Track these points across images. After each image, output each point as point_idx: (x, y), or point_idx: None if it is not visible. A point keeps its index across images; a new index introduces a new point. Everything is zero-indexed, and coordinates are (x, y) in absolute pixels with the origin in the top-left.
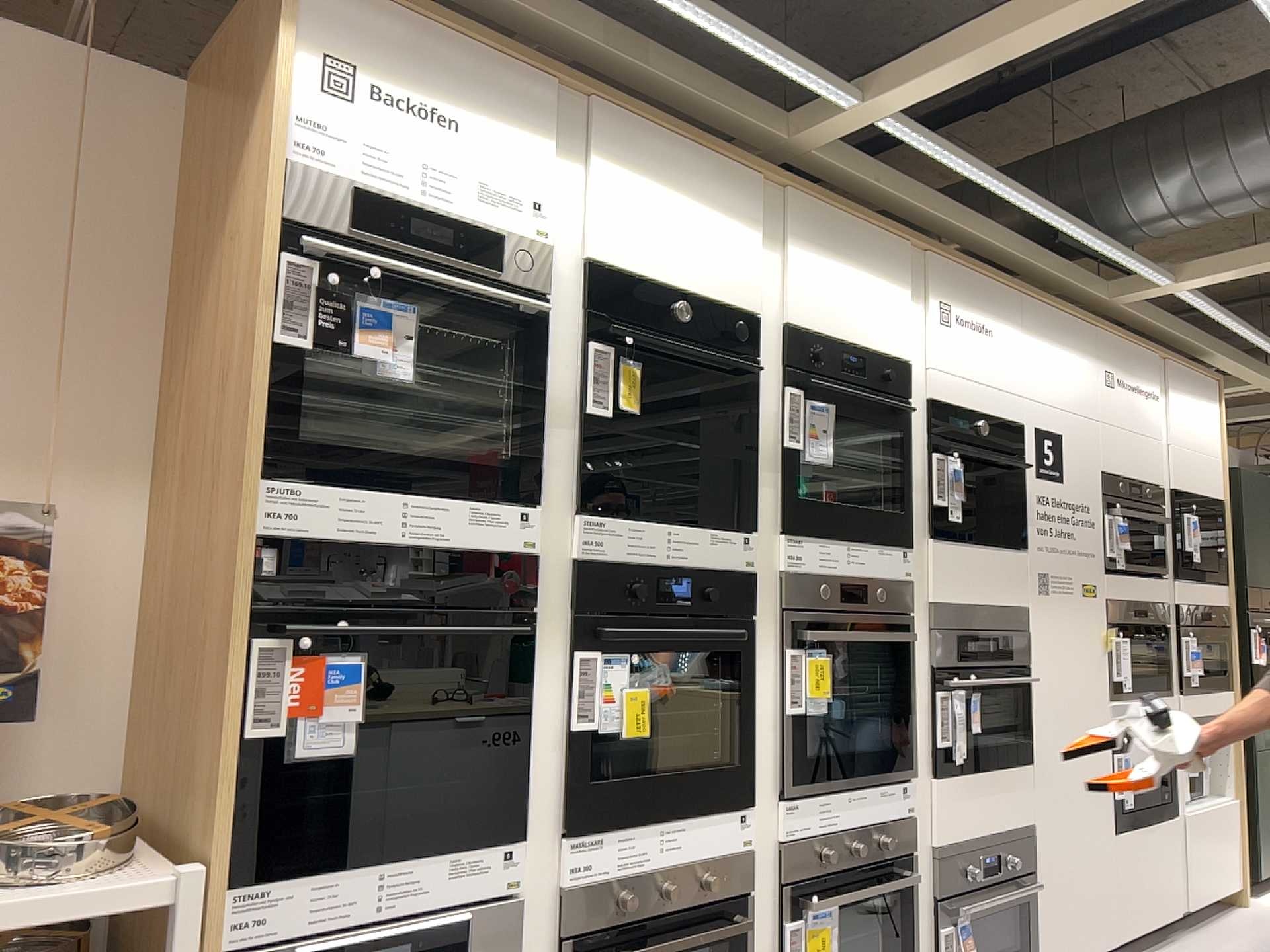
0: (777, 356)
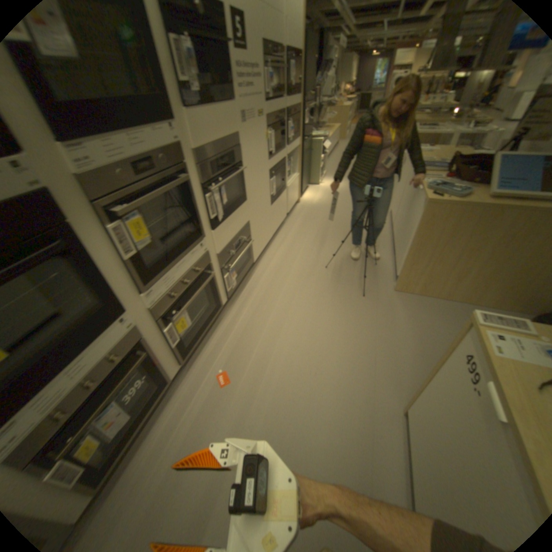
0: None
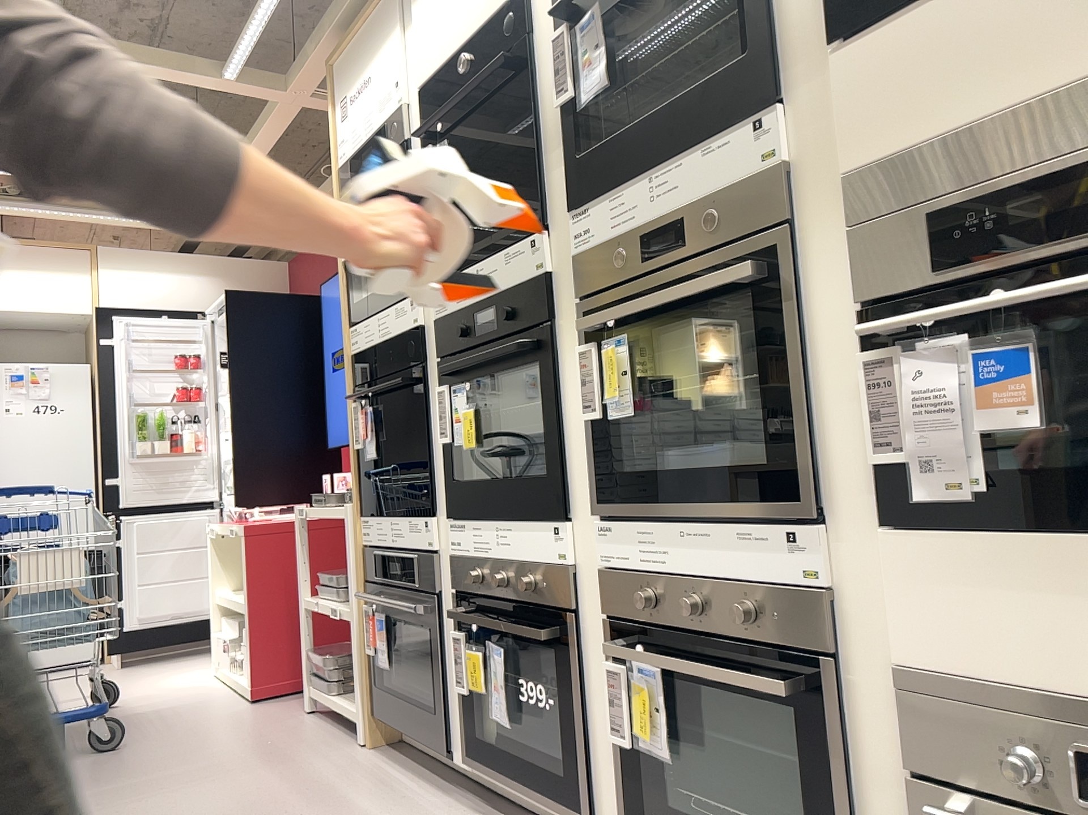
0: None
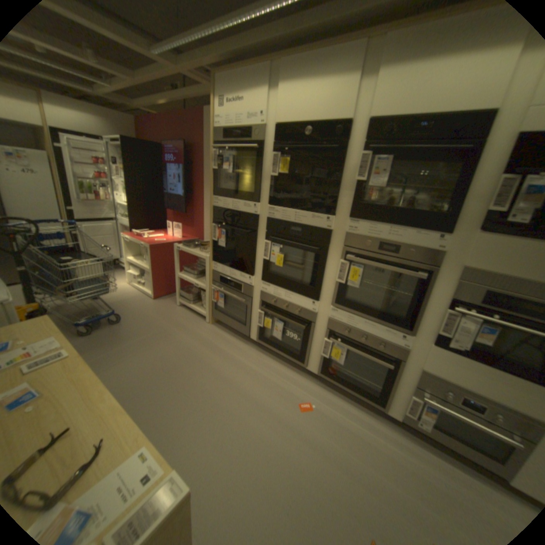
0: (365, 134)
